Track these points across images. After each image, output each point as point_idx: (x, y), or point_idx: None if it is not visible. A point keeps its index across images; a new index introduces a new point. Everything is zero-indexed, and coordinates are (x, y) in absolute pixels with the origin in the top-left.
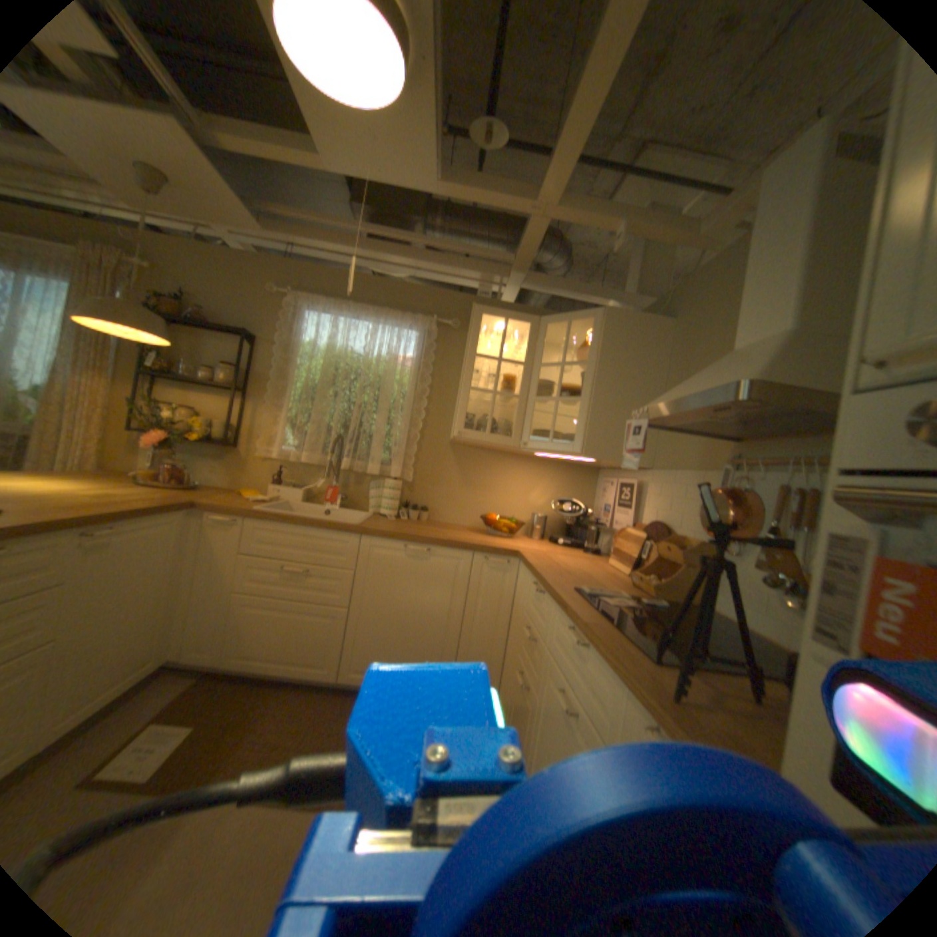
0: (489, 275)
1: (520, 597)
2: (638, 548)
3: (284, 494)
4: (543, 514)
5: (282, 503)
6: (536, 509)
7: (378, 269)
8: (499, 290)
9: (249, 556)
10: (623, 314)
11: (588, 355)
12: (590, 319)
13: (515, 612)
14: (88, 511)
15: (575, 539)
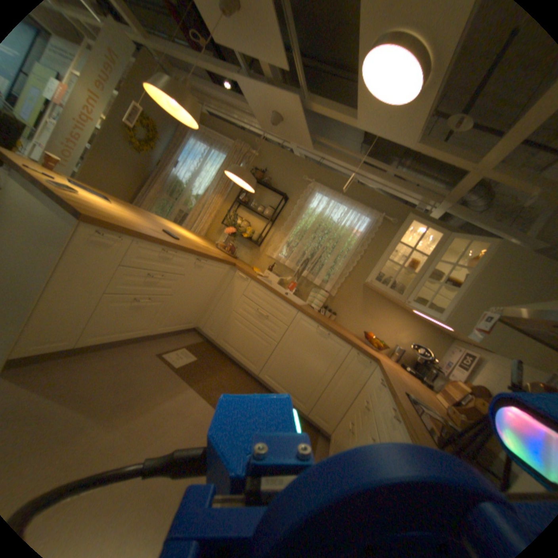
0: (427, 200)
1: (369, 386)
2: (462, 397)
3: (270, 277)
4: (404, 350)
5: (268, 281)
6: (401, 345)
7: (362, 181)
8: (431, 210)
9: (245, 298)
10: (515, 248)
11: (477, 266)
12: (488, 244)
13: (362, 393)
14: (201, 251)
15: (419, 374)
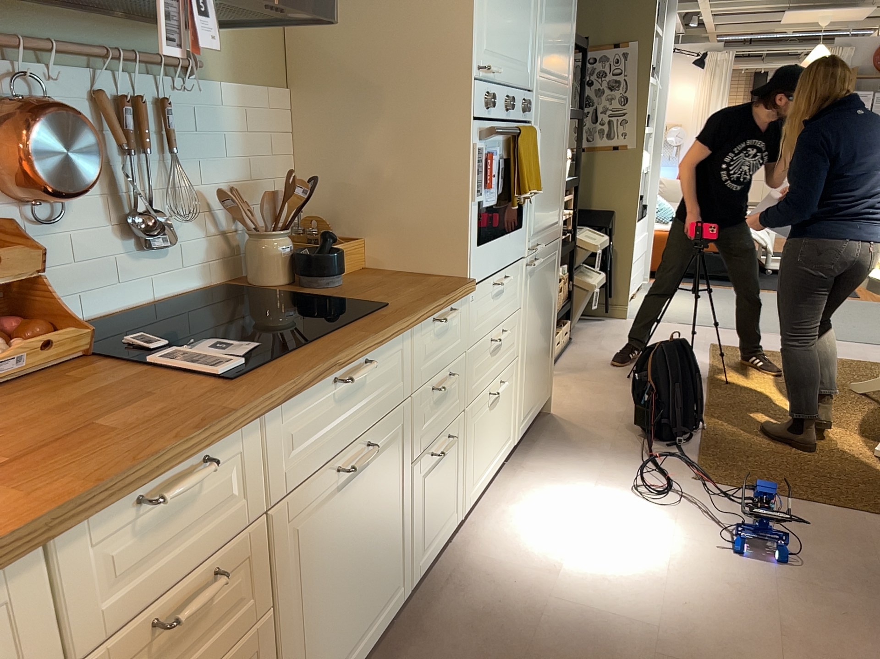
0: None
1: None
2: None
3: None
4: None
5: None
6: None
7: None
8: None
9: None
10: None
11: None
12: None
13: None
14: None
15: None
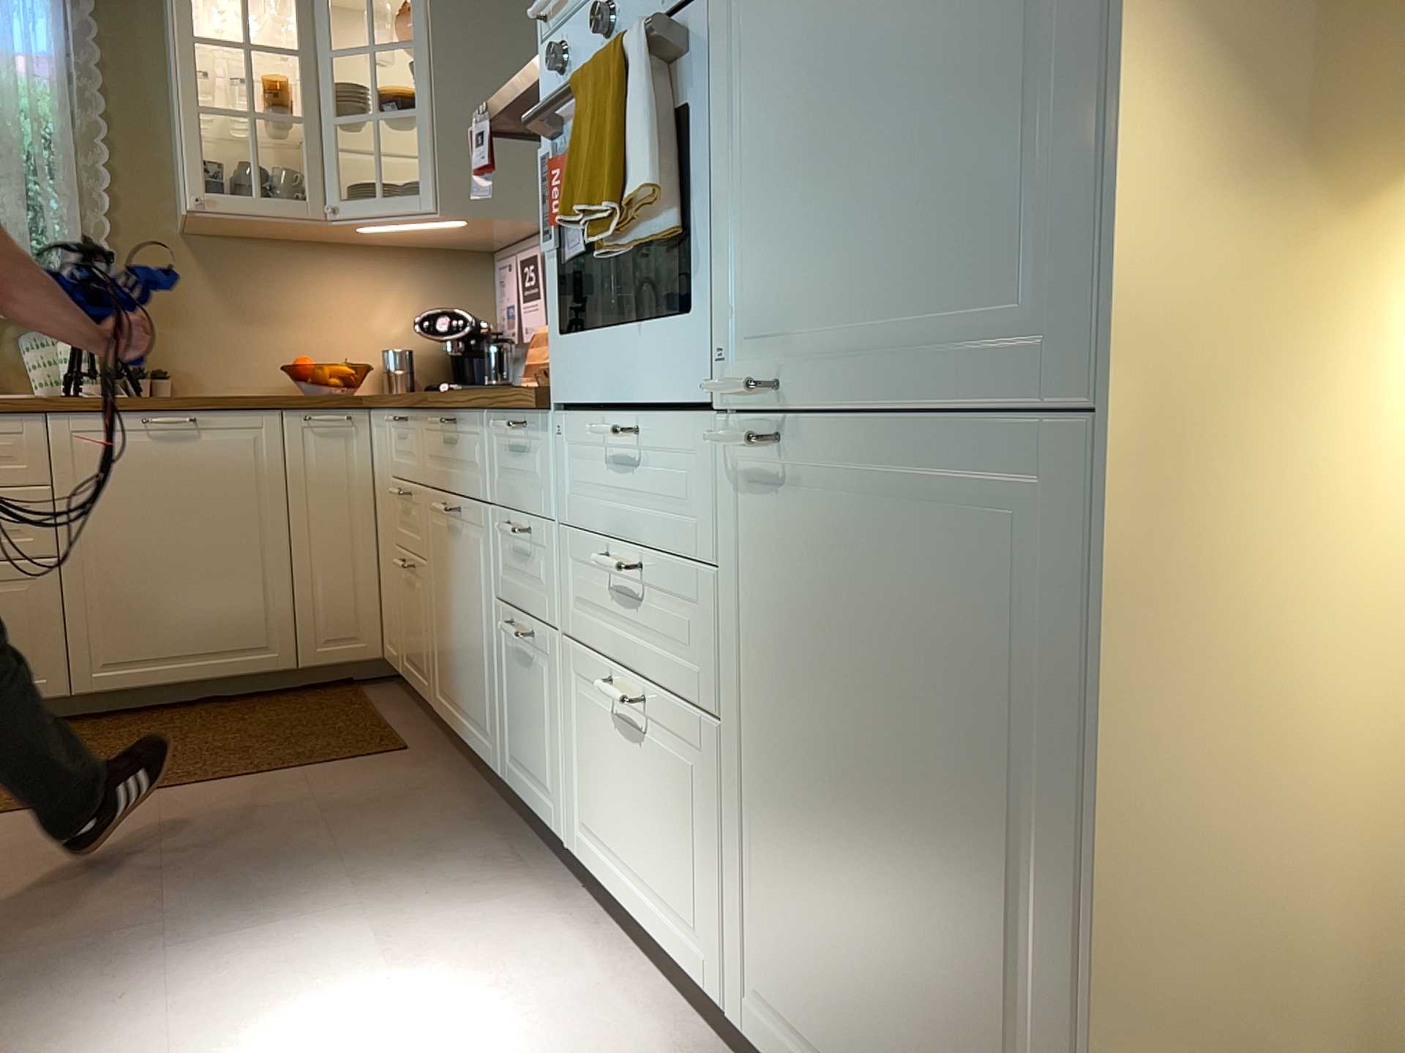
0: None
1: (381, 464)
2: None
3: None
4: (407, 350)
5: None
6: (392, 342)
7: None
8: None
9: None
10: None
11: (416, 28)
12: None
13: (379, 495)
14: None
15: (471, 379)
